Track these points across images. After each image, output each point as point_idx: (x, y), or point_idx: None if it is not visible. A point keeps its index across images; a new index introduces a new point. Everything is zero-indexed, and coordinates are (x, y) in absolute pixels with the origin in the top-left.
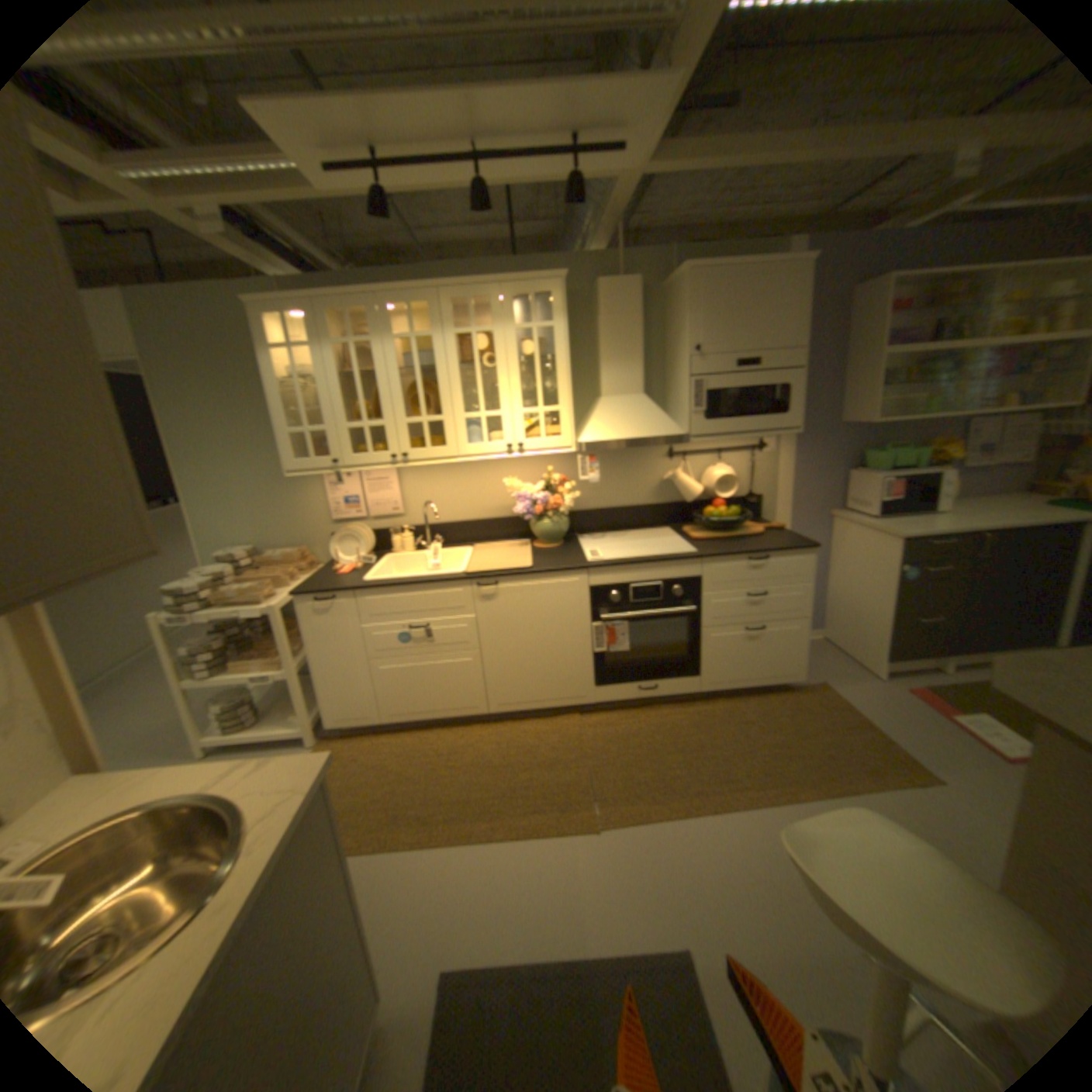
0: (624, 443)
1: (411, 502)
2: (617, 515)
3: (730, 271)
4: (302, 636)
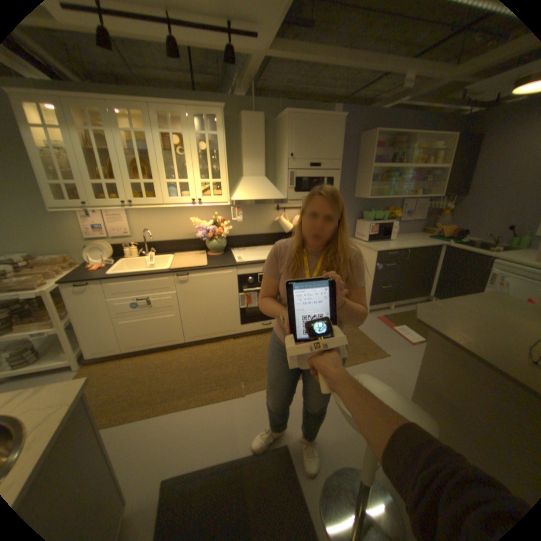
0: (255, 201)
1: (136, 229)
2: (252, 239)
3: (308, 116)
4: (67, 307)
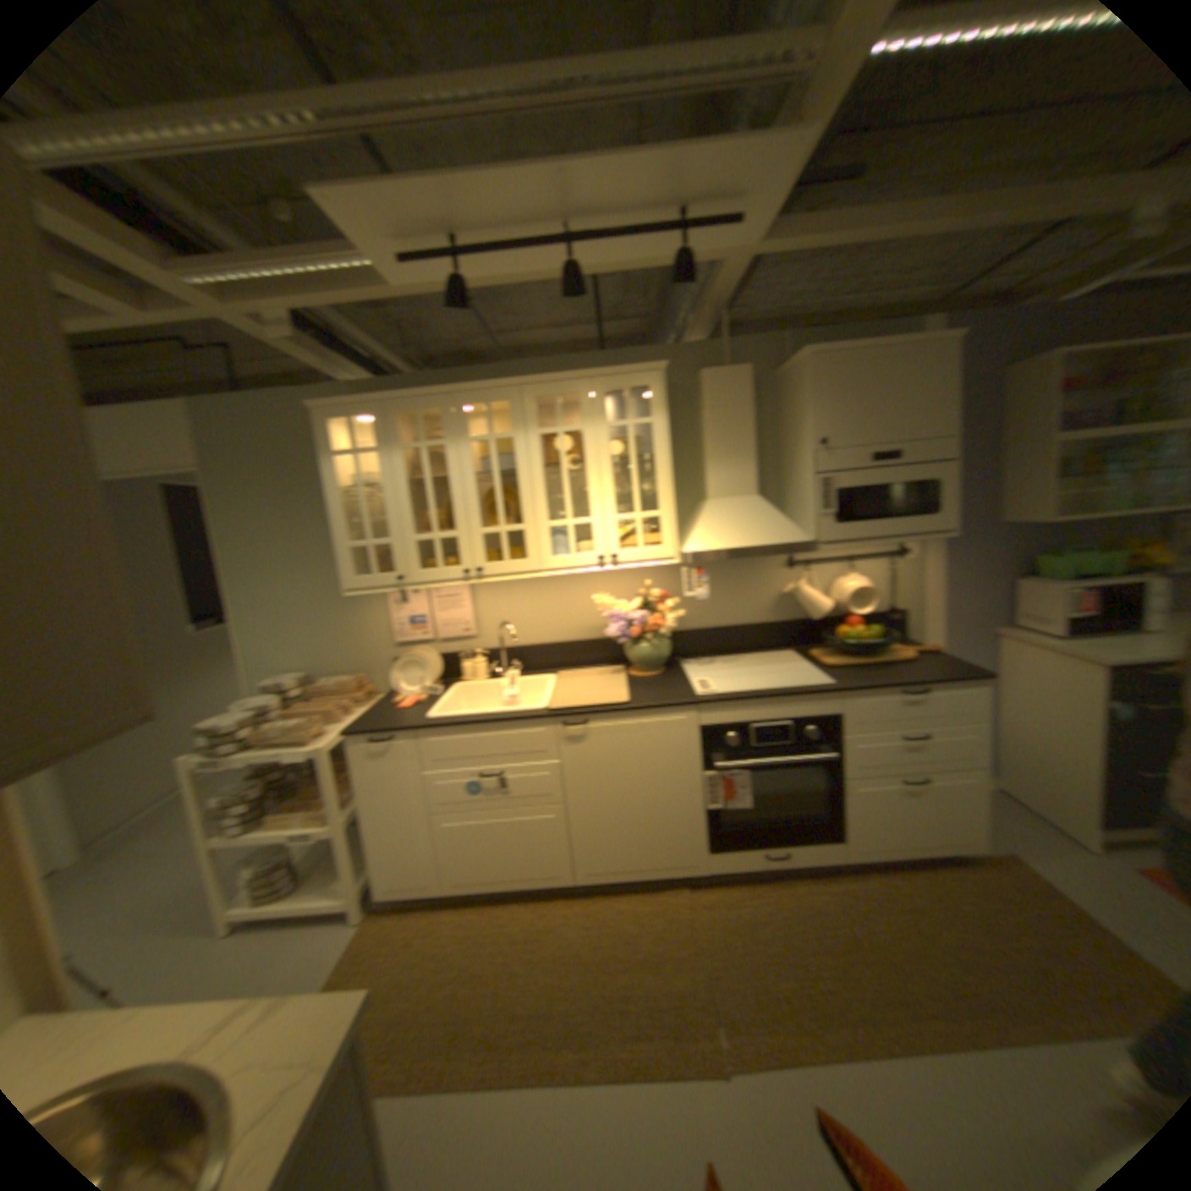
0: (738, 551)
1: (490, 621)
2: (731, 636)
3: (862, 354)
4: (359, 783)
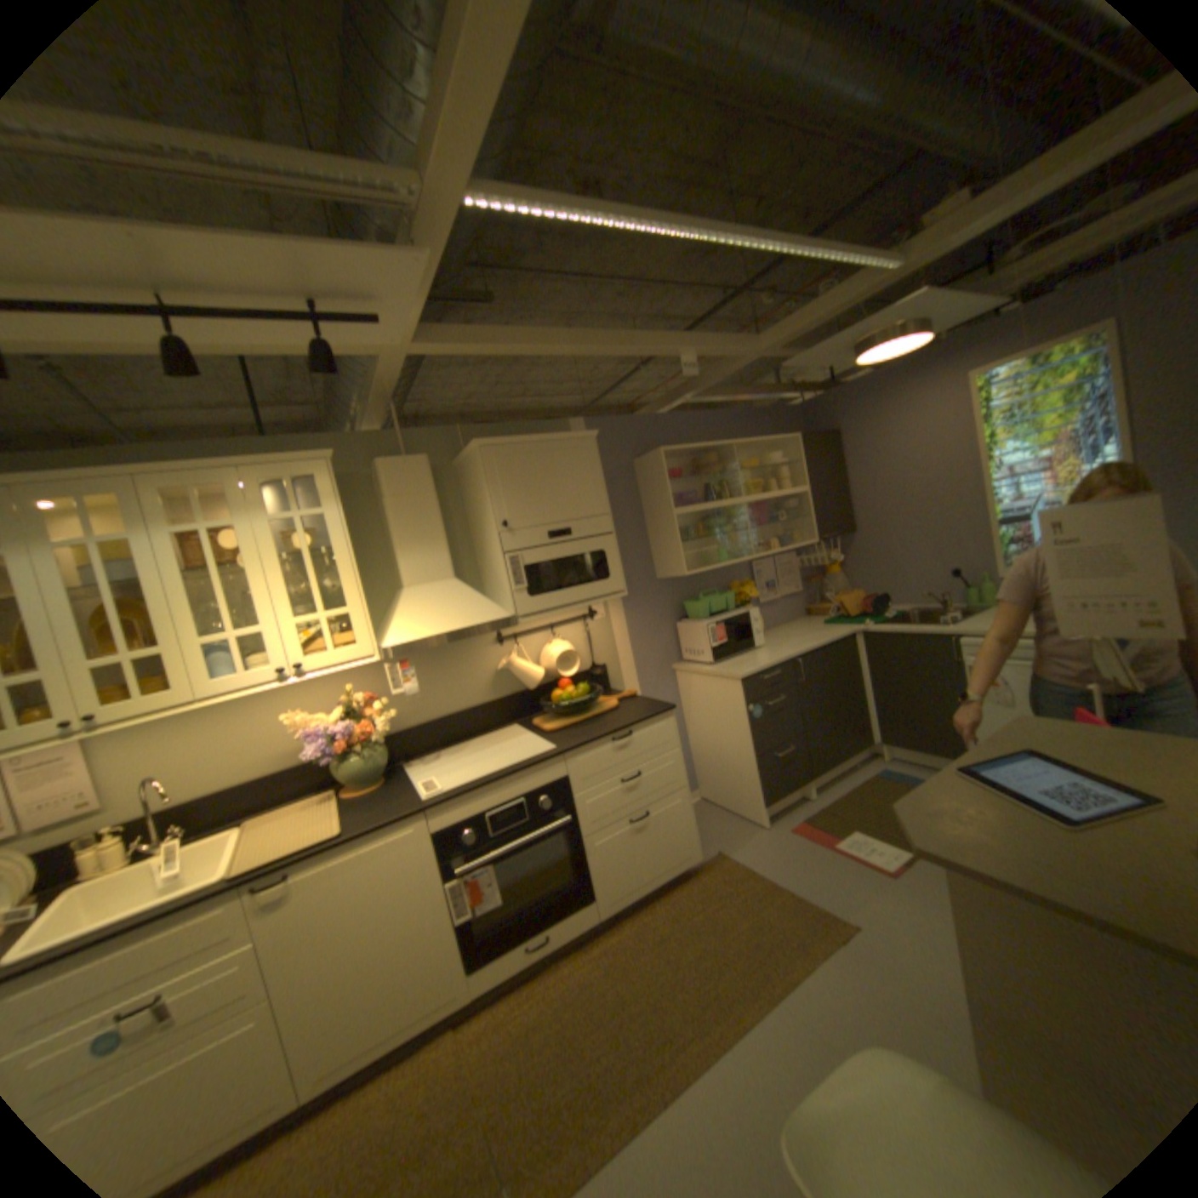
0: (444, 637)
1: (116, 784)
2: (452, 724)
3: (522, 448)
4: None
